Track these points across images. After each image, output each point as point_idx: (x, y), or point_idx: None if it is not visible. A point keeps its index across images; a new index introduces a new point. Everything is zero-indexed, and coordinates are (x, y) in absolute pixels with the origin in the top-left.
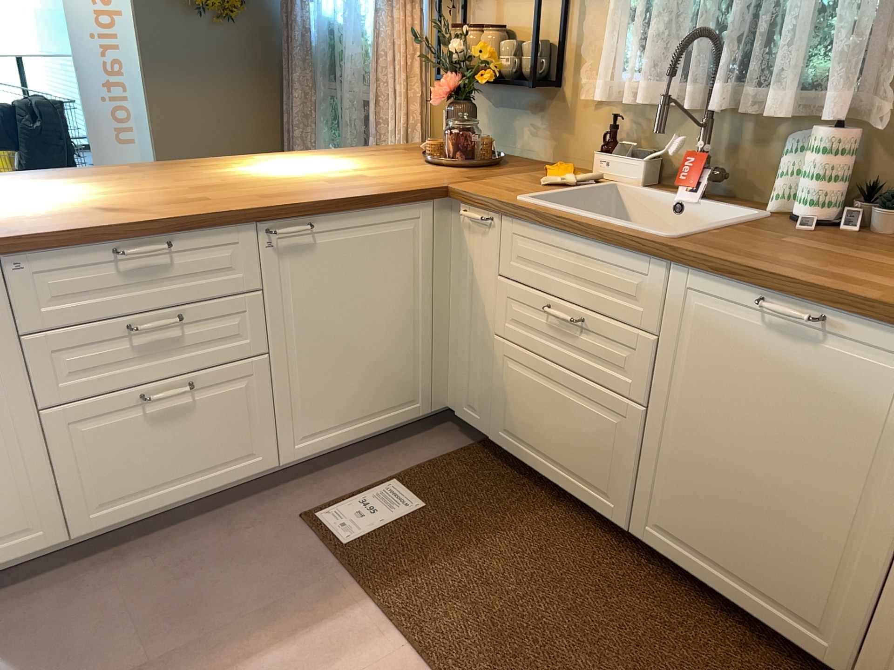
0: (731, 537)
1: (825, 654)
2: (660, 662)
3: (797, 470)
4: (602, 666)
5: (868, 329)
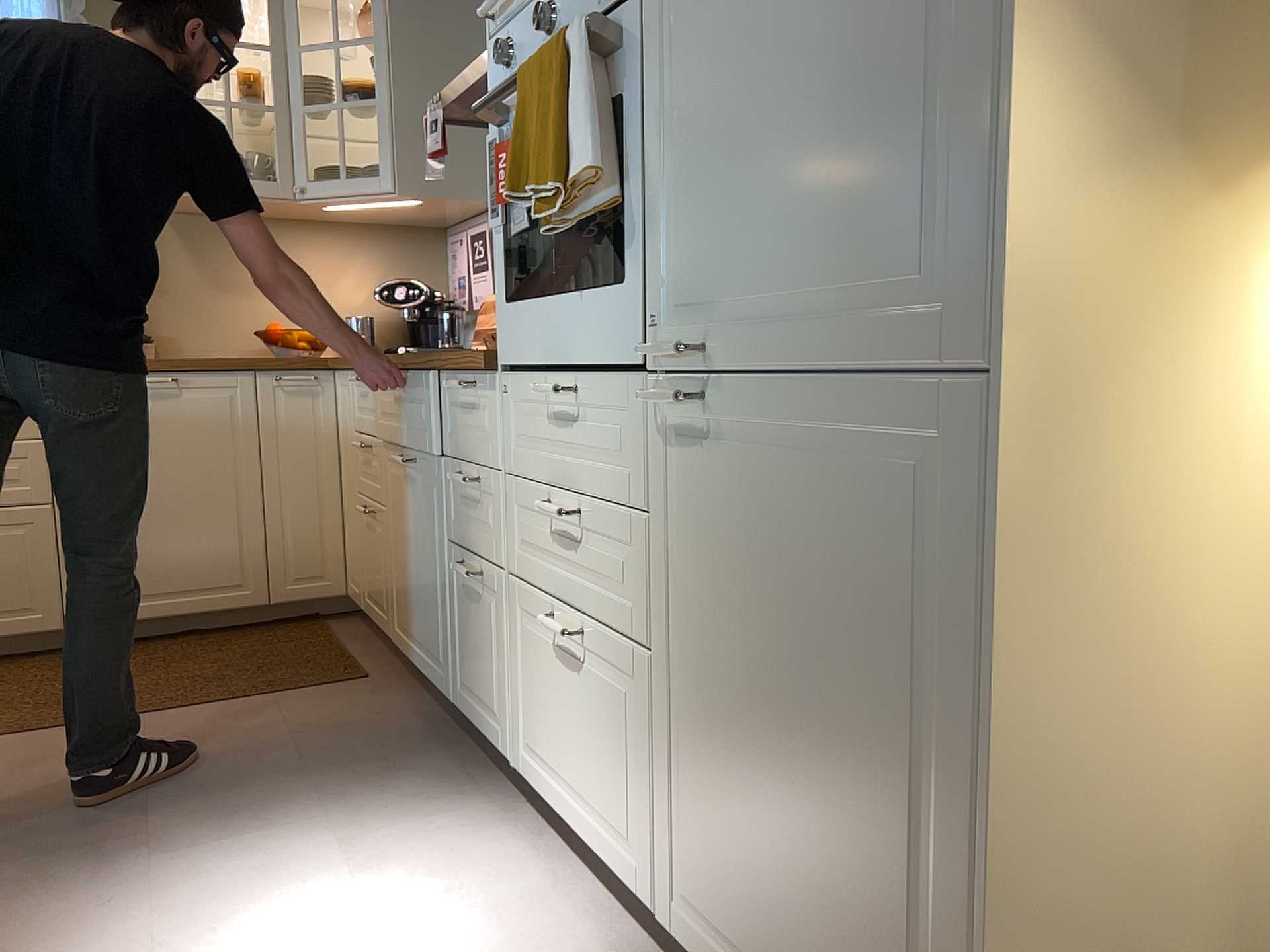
0: (162, 564)
1: (250, 598)
2: (170, 662)
3: (192, 485)
4: (144, 677)
5: (203, 377)
